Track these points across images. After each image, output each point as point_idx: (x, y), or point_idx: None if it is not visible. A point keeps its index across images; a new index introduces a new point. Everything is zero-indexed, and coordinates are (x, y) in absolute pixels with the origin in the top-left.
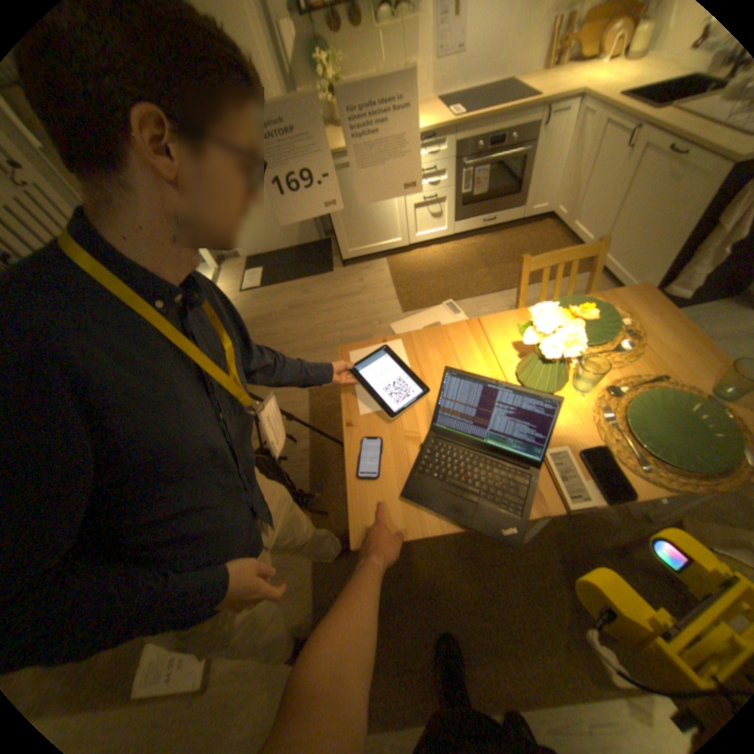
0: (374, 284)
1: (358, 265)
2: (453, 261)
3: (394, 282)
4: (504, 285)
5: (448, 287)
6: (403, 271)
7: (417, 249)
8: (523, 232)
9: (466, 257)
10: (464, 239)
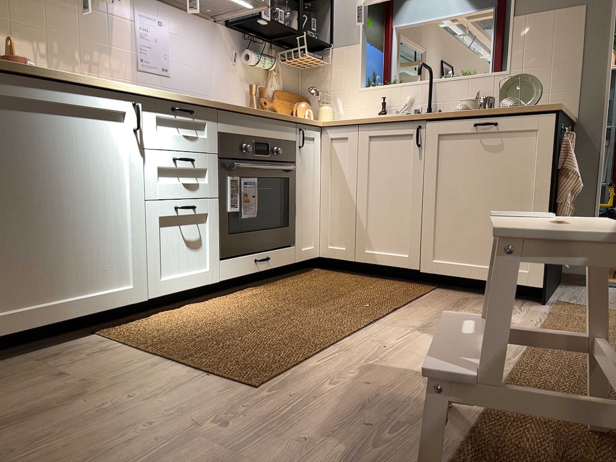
0: (106, 370)
1: (15, 357)
2: (248, 310)
3: (162, 353)
4: (368, 314)
5: (290, 334)
6: (165, 337)
7: (153, 313)
8: (301, 279)
9: (264, 304)
10: (227, 294)
